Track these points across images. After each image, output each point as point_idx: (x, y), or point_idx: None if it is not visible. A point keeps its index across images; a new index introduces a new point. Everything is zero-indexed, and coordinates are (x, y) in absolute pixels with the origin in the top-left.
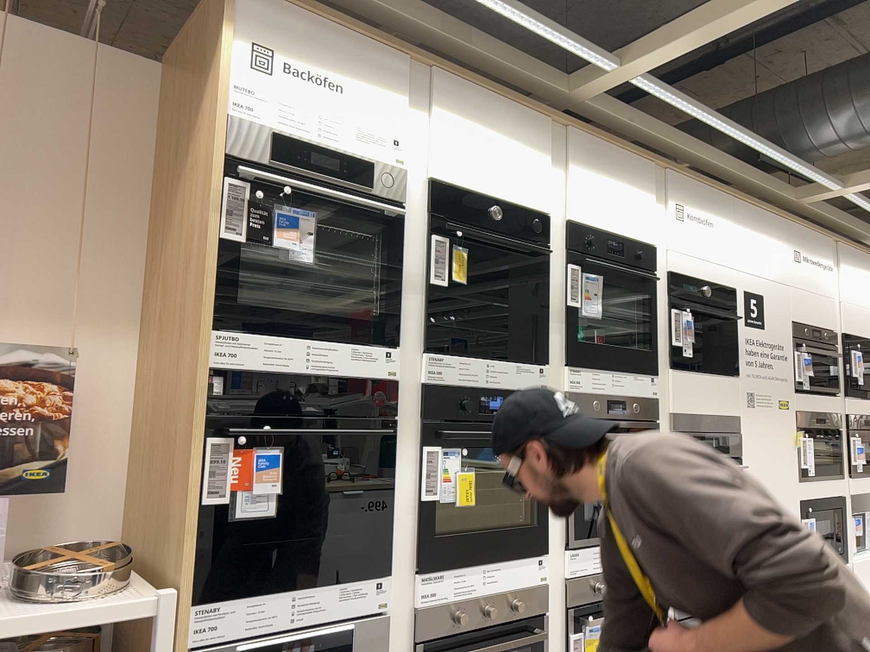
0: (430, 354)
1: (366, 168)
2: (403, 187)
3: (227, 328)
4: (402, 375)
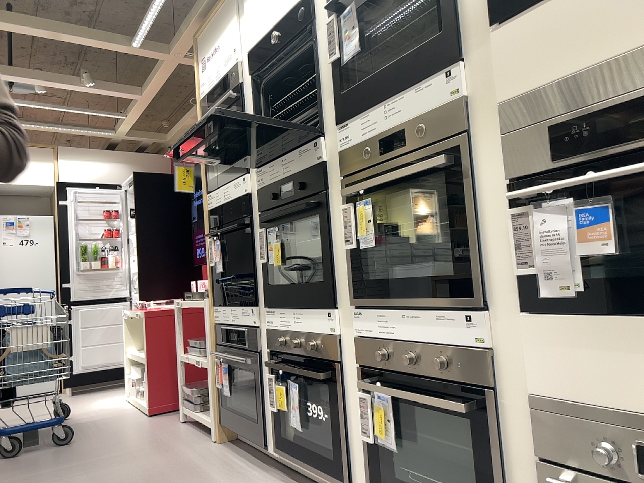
0: (255, 170)
1: (224, 77)
2: (236, 71)
3: (210, 193)
4: (250, 190)
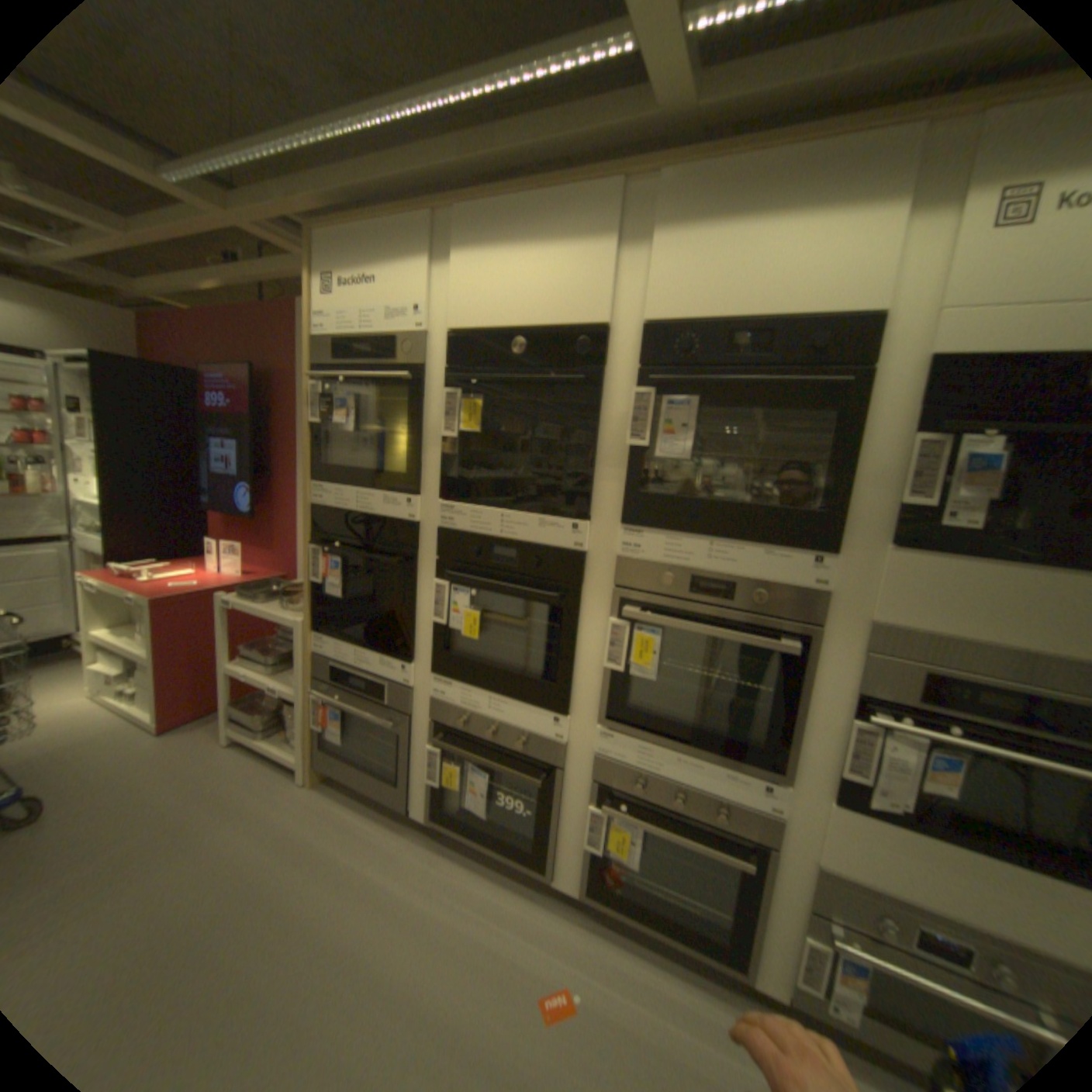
0: (441, 505)
1: (385, 338)
2: (418, 345)
3: (316, 482)
4: (421, 522)
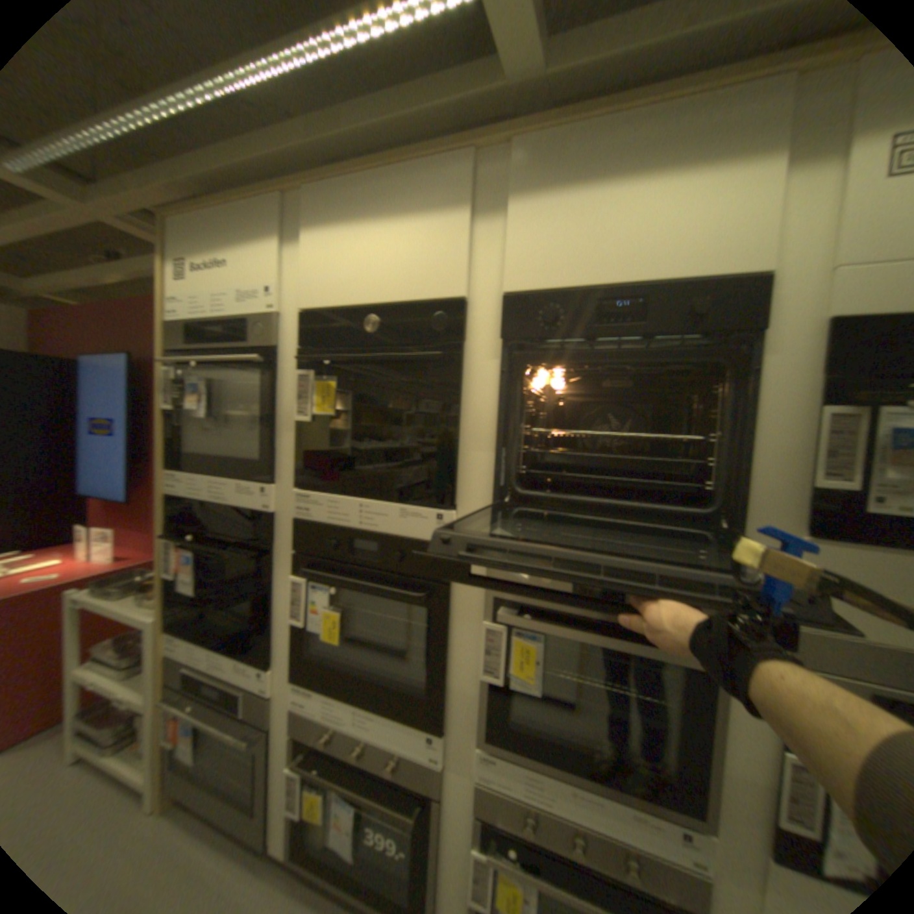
0: (294, 493)
1: (234, 318)
2: (267, 325)
3: (167, 469)
4: (274, 511)
